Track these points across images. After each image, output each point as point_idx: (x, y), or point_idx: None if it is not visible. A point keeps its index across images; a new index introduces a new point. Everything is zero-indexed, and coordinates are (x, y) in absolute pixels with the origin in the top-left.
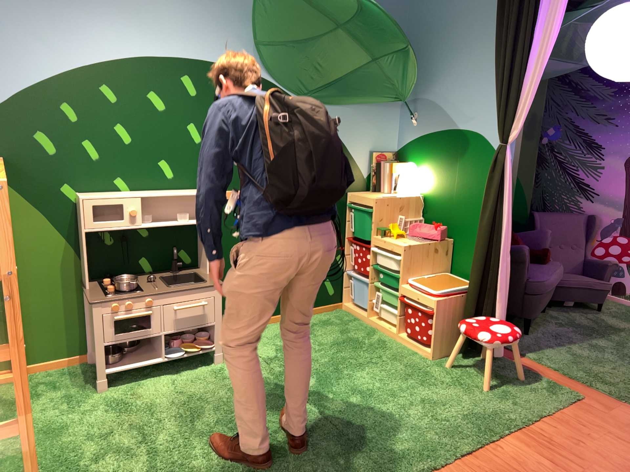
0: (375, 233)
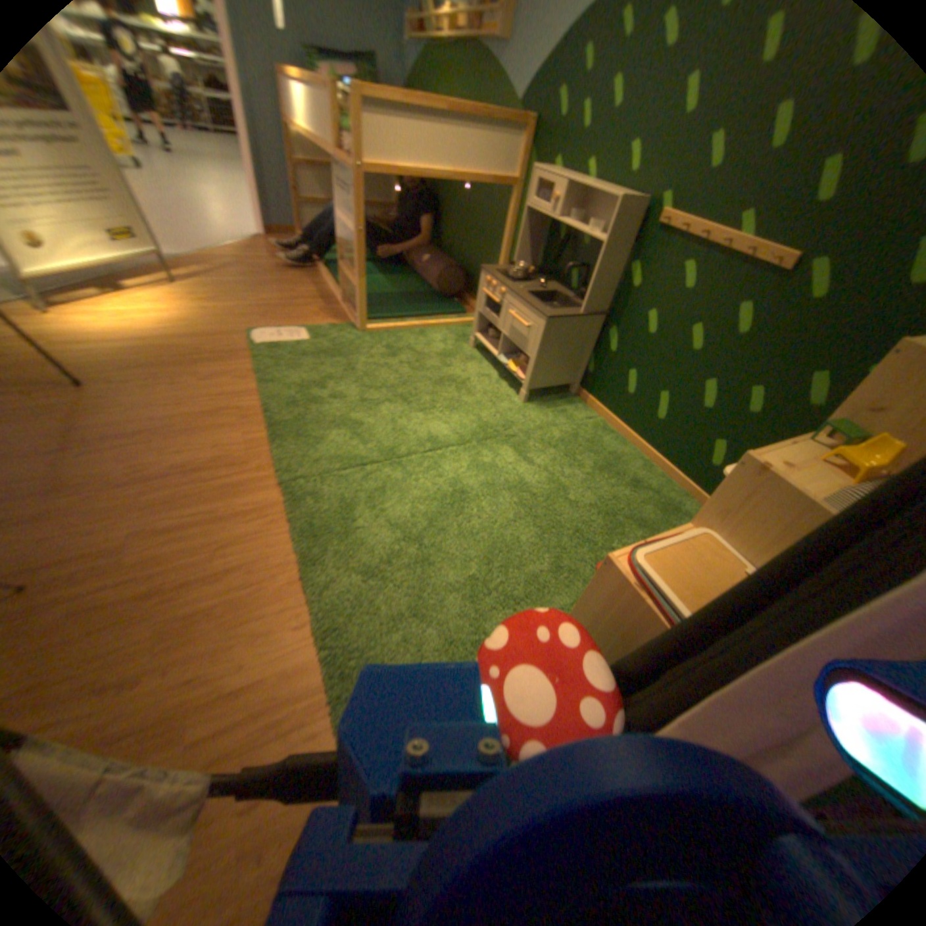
0: (833, 432)
